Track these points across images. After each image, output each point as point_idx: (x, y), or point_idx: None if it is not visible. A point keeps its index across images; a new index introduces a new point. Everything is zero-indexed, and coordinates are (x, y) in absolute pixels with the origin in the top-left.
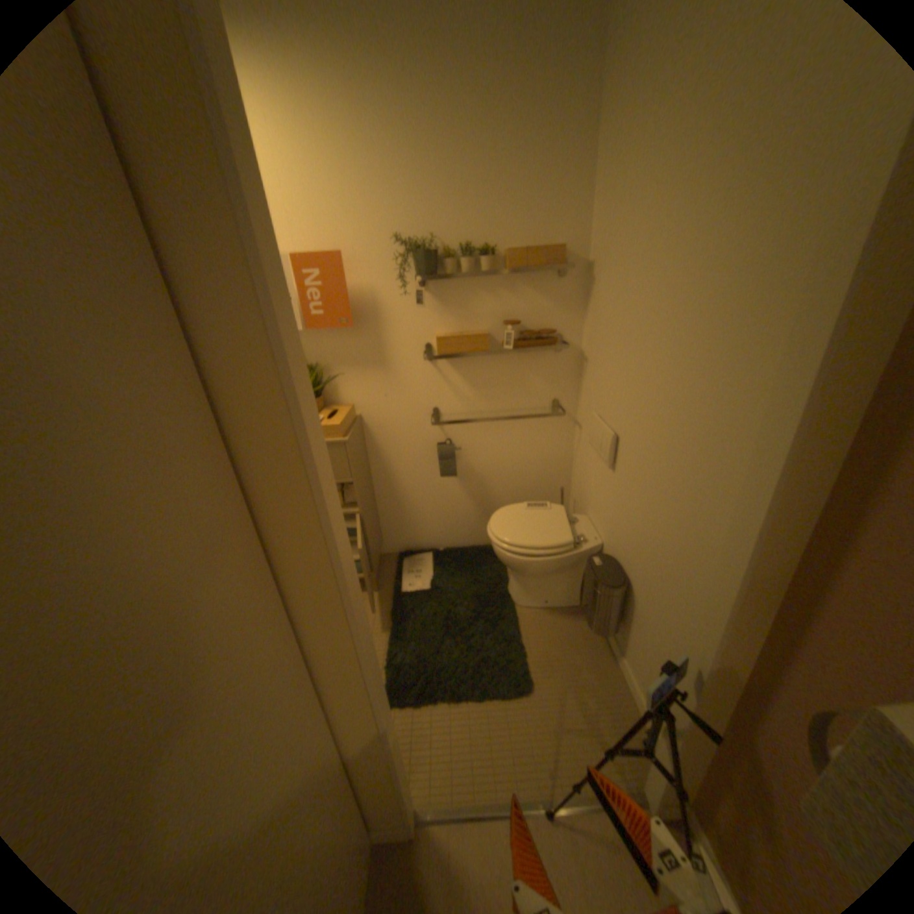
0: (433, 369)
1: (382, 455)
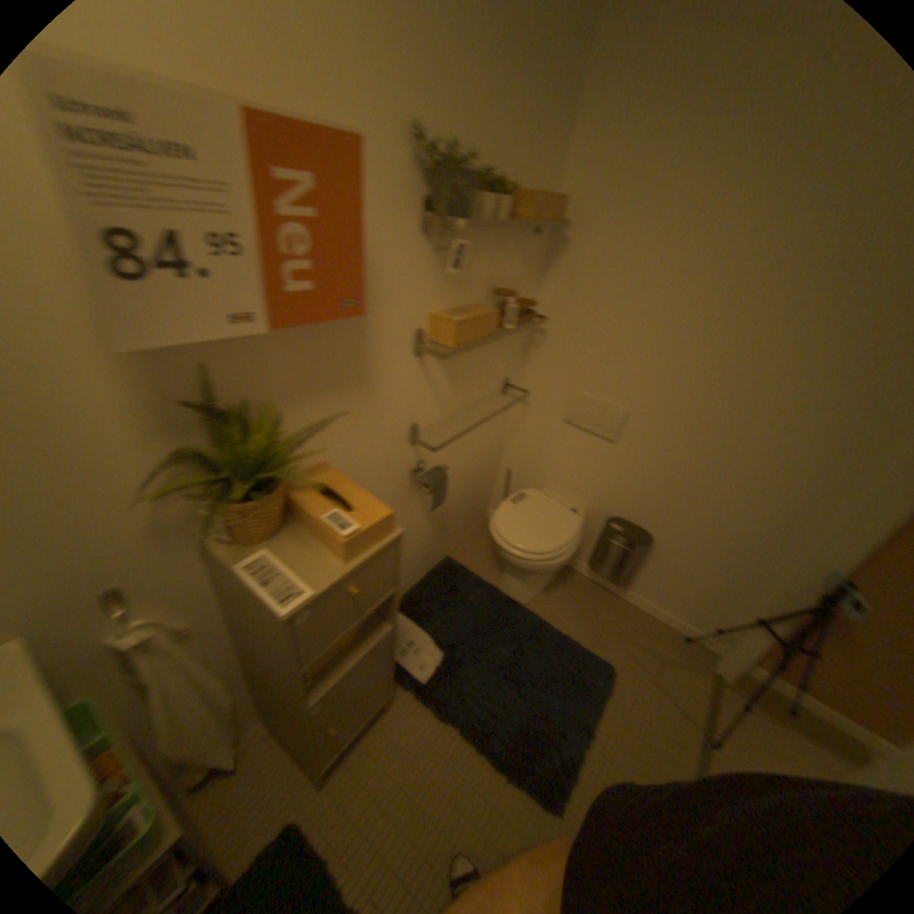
0: (422, 367)
1: None
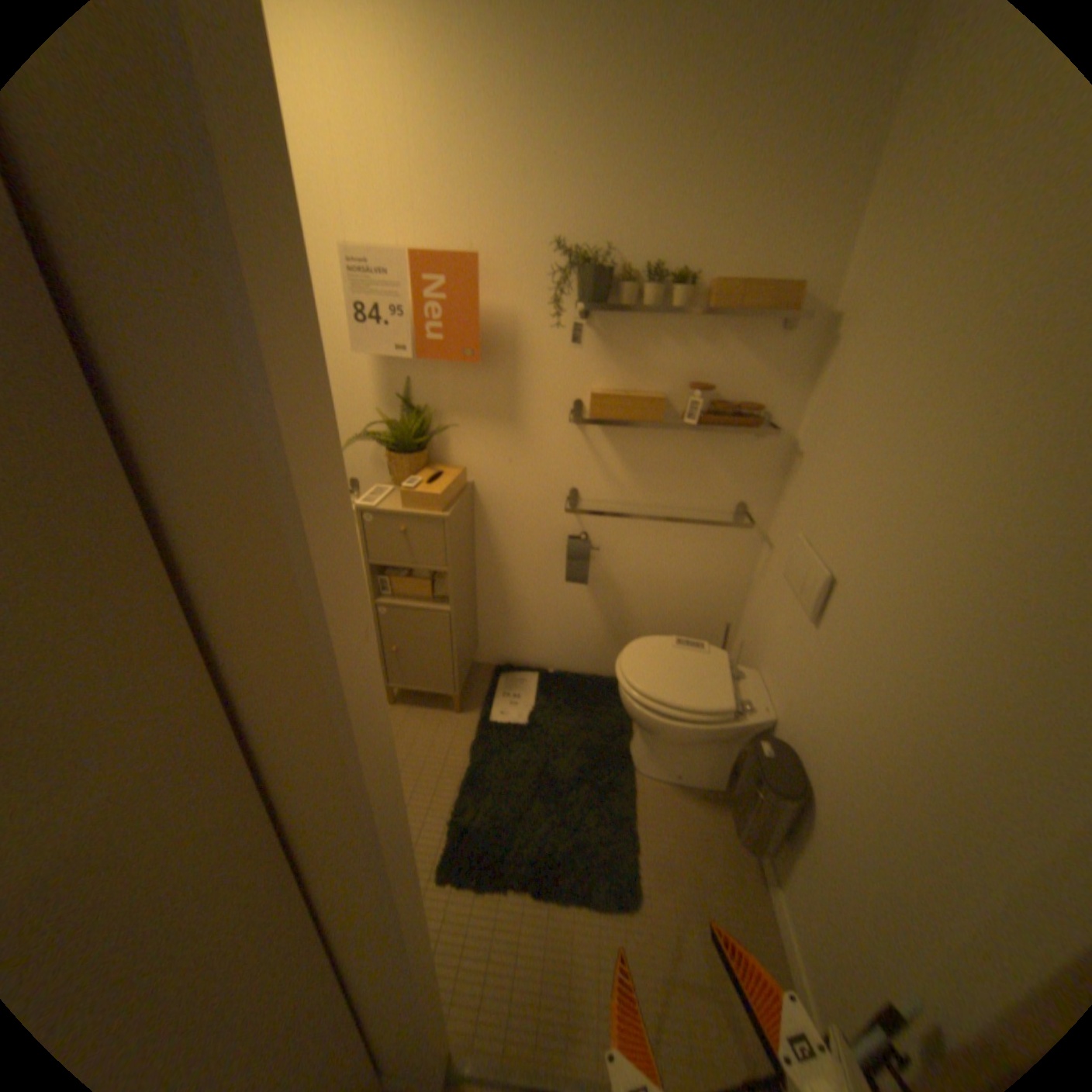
0: (580, 435)
1: (493, 538)
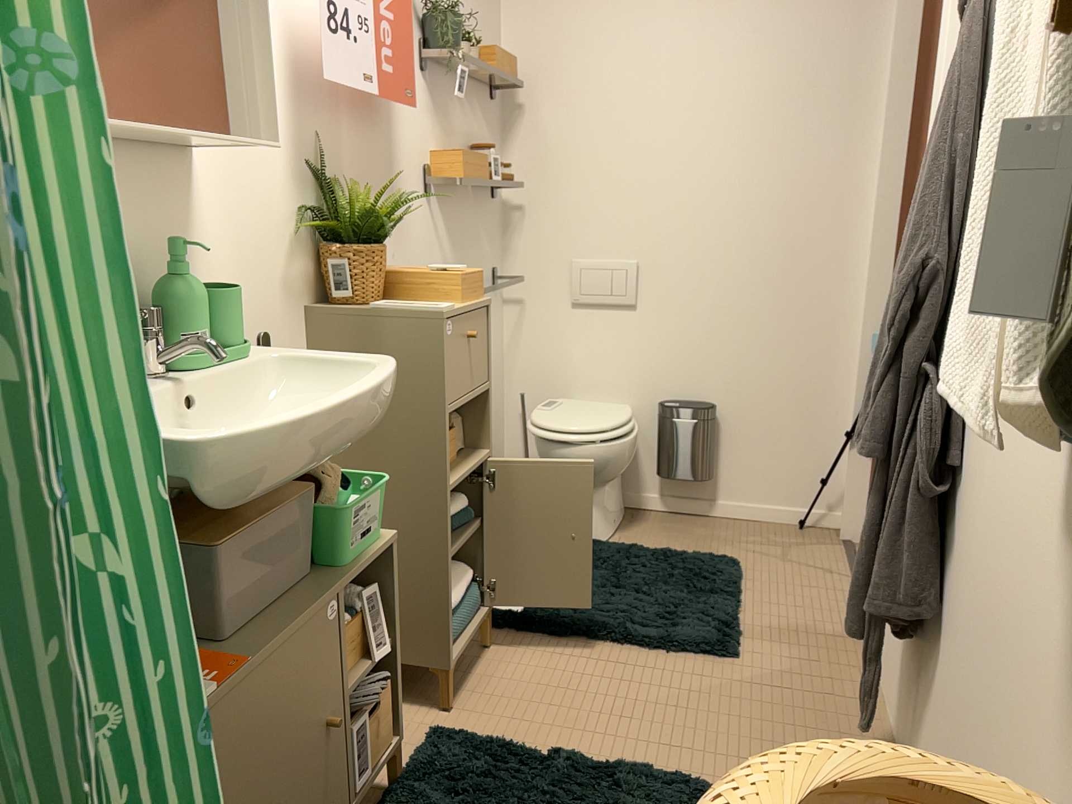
0: (431, 213)
1: None
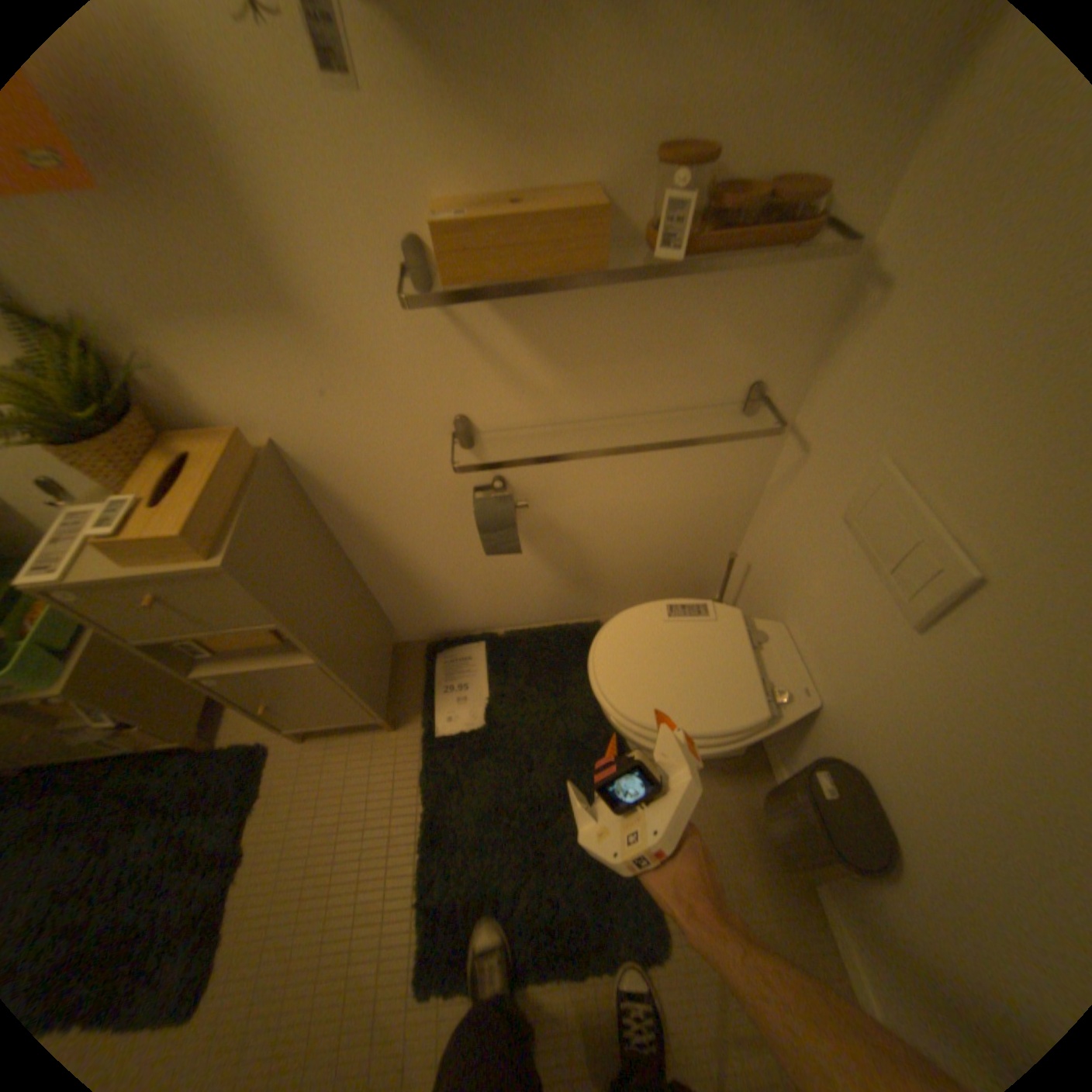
0: (441, 314)
1: (353, 512)
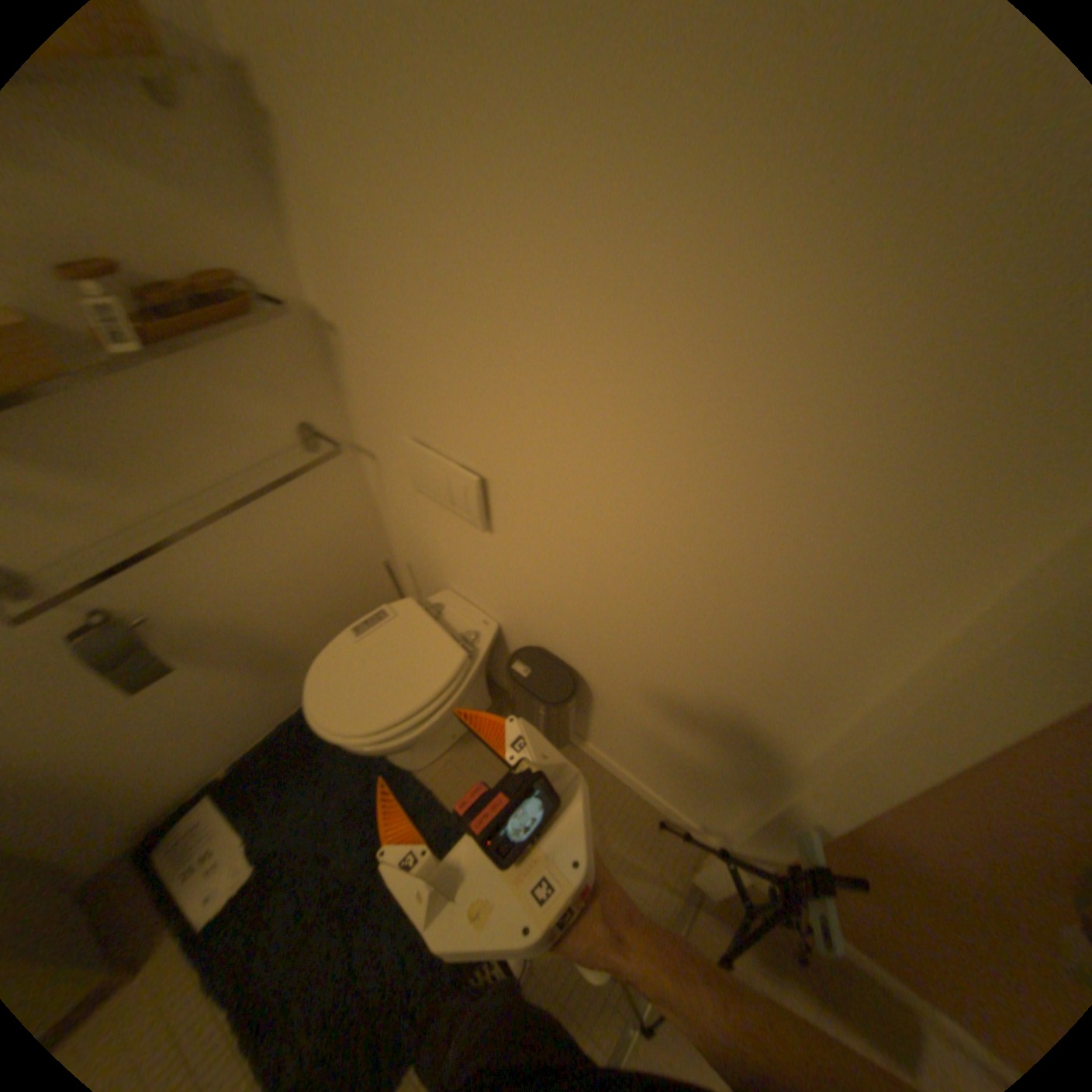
0: None
1: None
